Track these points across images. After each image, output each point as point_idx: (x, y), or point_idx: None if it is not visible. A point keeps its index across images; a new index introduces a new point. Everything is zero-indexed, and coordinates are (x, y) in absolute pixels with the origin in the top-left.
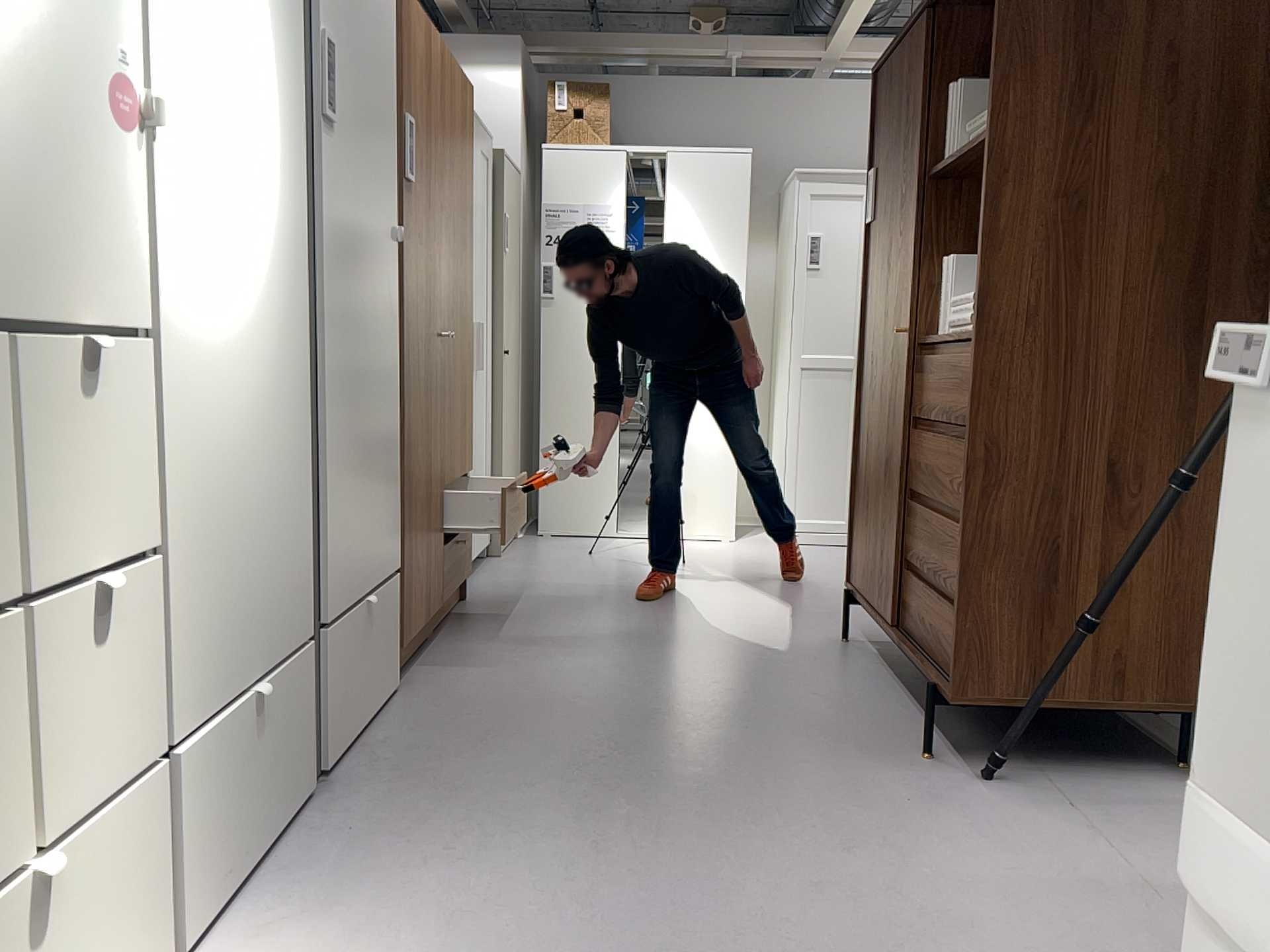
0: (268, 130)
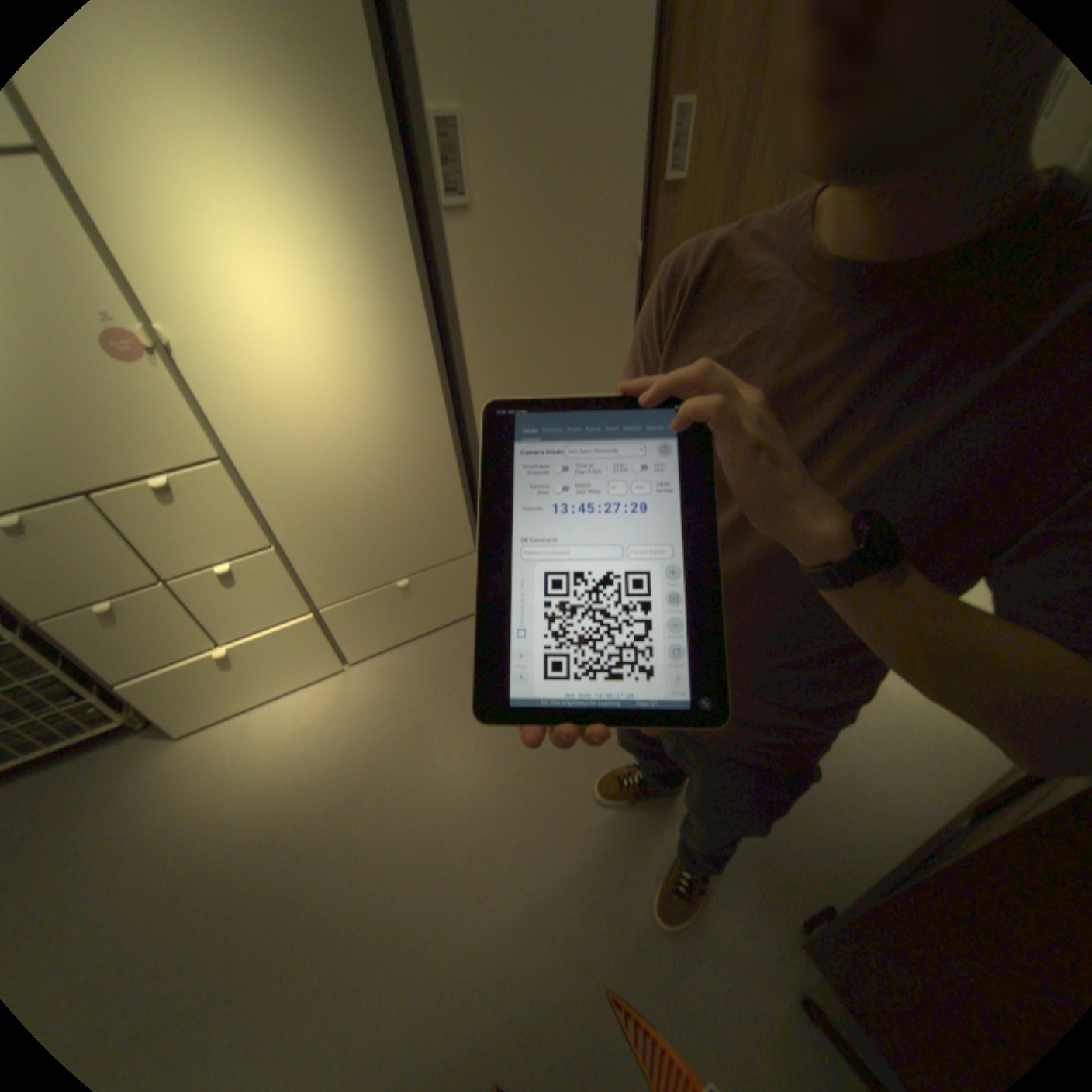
0: (346, 269)
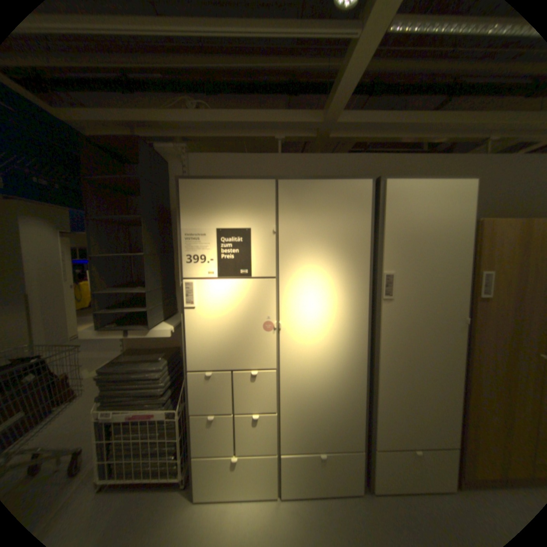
0: (343, 313)
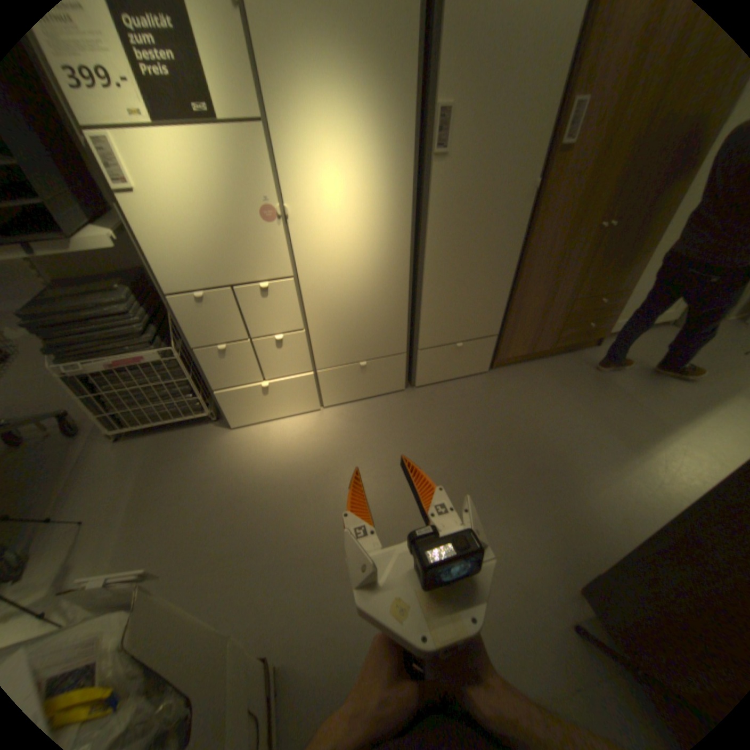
0: (378, 183)
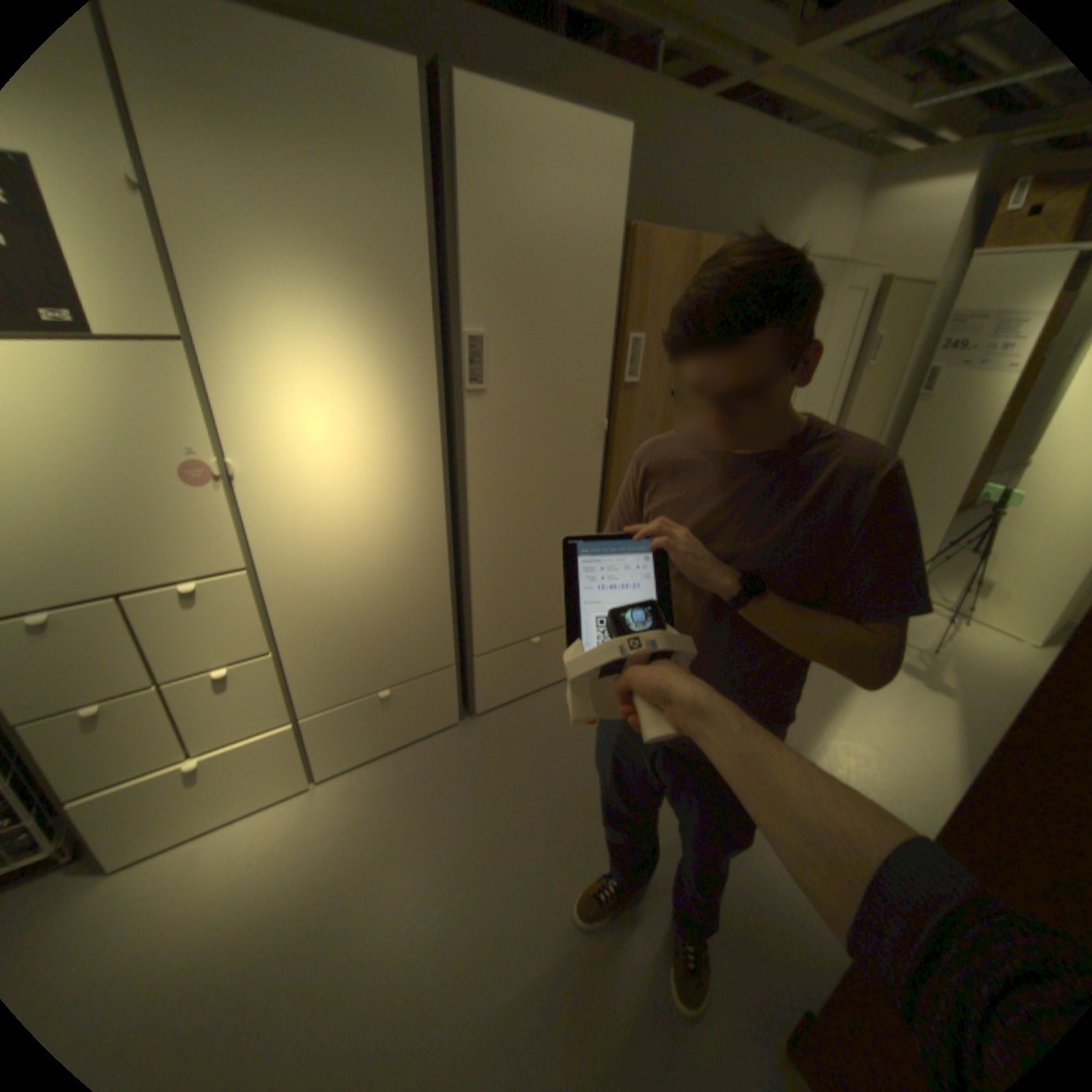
0: (387, 427)
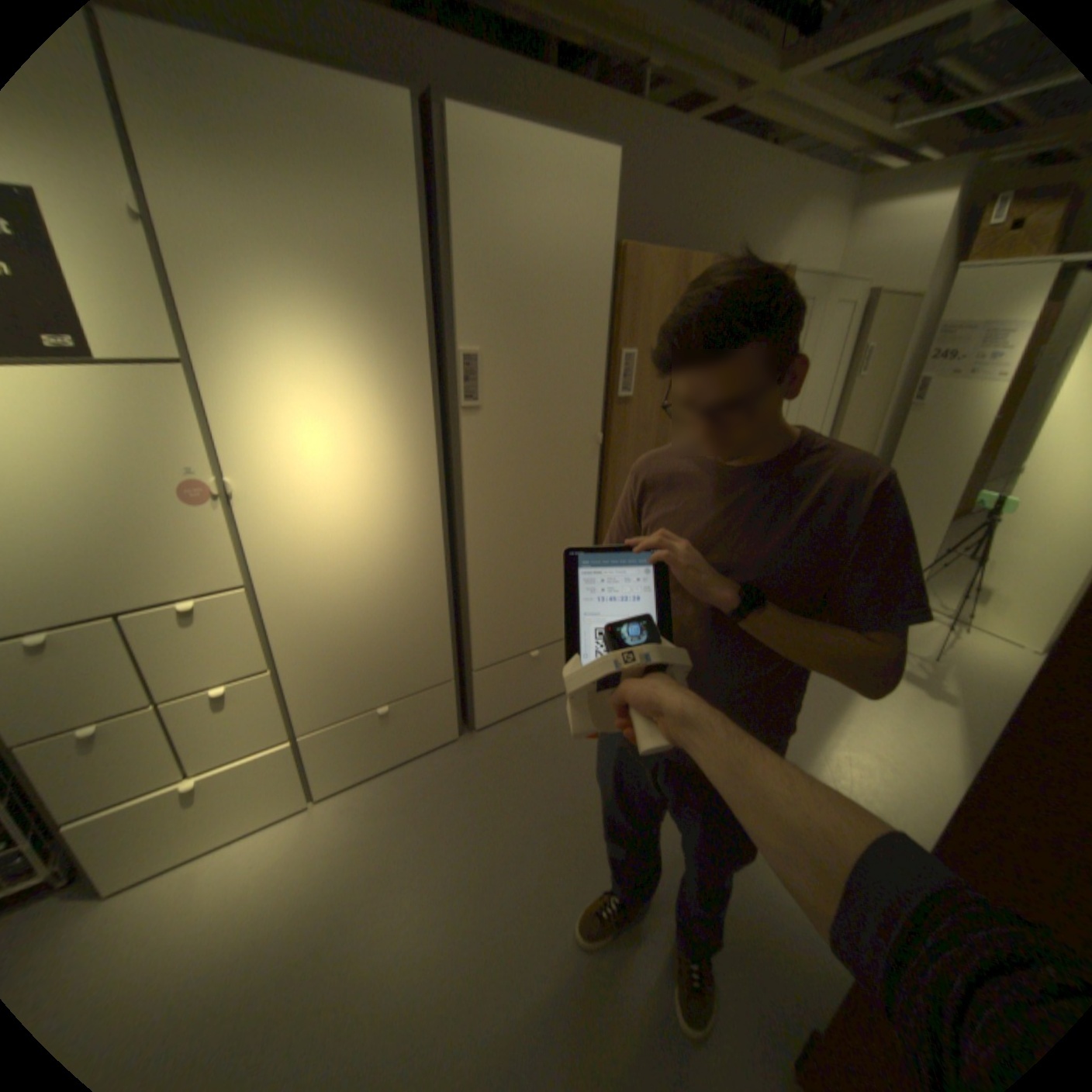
0: (383, 444)
